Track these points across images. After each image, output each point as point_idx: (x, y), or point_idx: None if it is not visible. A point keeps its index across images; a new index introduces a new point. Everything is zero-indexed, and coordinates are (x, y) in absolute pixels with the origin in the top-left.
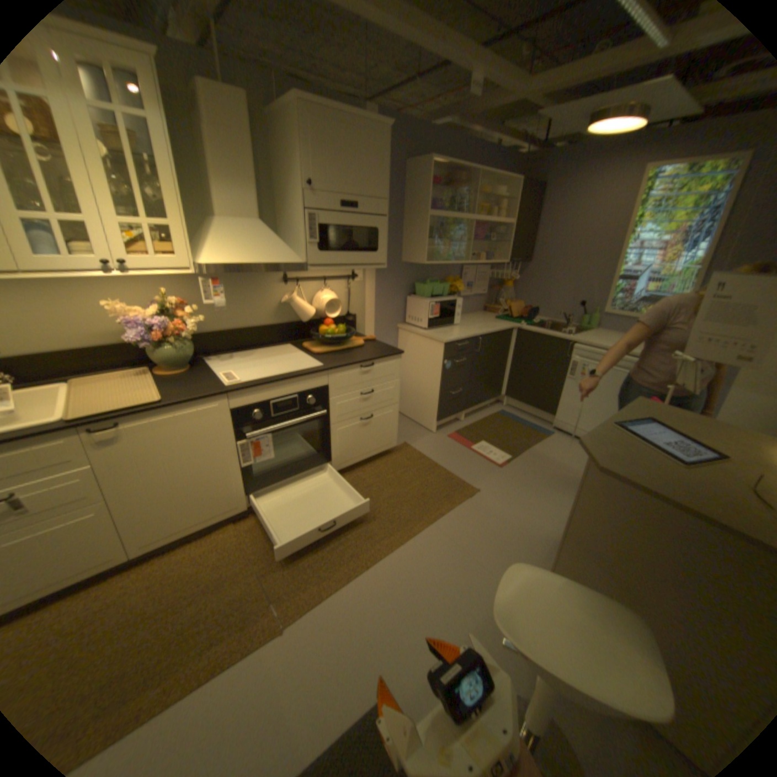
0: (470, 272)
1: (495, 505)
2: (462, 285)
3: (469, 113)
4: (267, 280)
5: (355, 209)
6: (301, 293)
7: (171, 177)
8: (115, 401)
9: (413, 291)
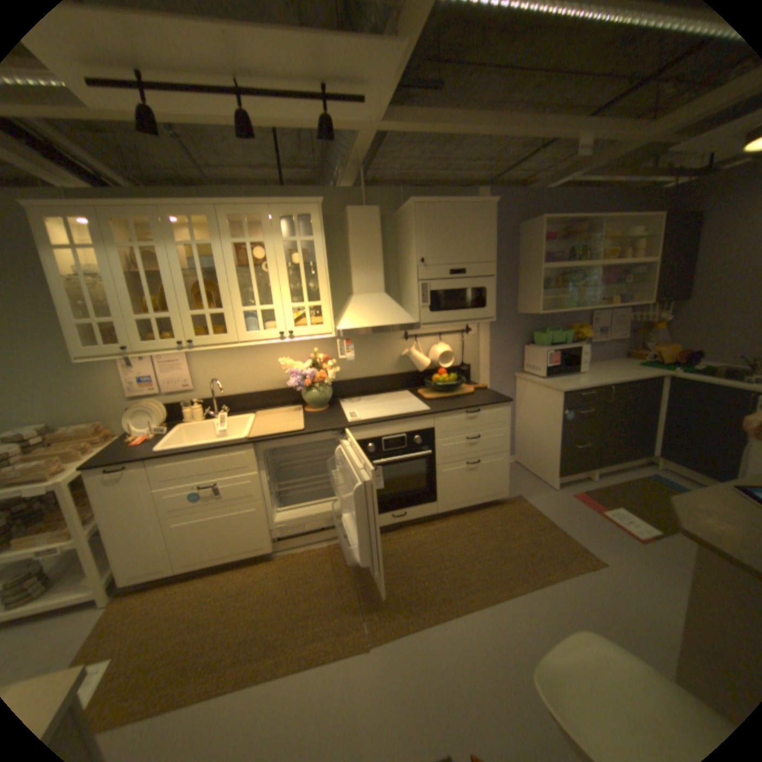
0: (603, 317)
1: (628, 589)
2: (593, 331)
3: (591, 167)
4: (391, 338)
5: (463, 274)
6: (419, 347)
7: (328, 273)
8: (277, 428)
9: (532, 340)
